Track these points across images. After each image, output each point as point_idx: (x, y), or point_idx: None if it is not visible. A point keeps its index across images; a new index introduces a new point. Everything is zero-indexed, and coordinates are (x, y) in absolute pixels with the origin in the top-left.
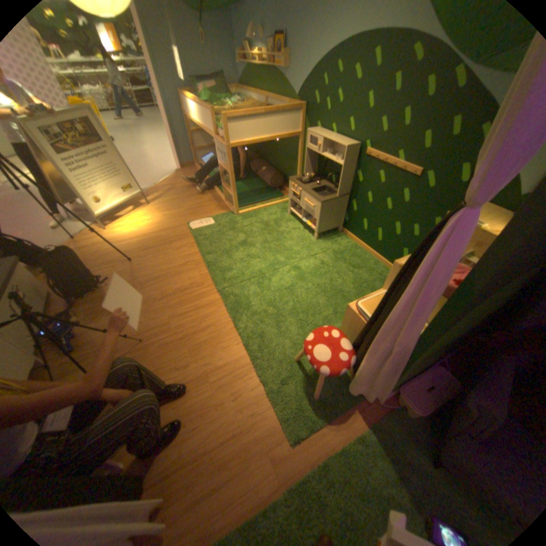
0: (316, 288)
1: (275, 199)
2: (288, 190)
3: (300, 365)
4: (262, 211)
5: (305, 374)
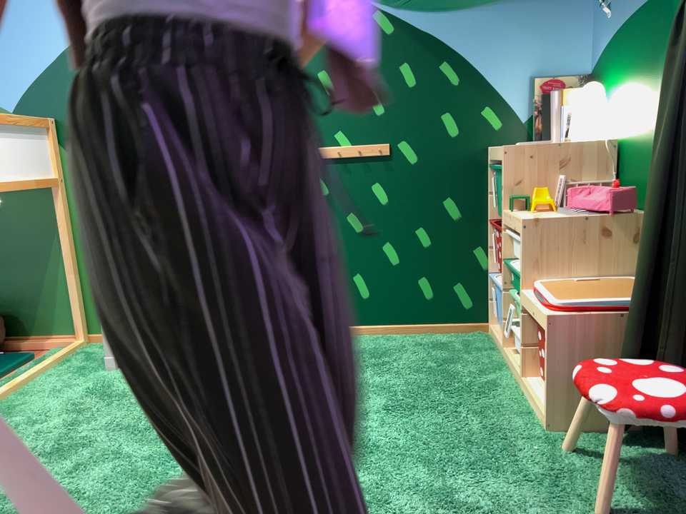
0: (392, 412)
1: (17, 368)
2: (34, 341)
3: (623, 512)
4: (16, 398)
5: (654, 513)
